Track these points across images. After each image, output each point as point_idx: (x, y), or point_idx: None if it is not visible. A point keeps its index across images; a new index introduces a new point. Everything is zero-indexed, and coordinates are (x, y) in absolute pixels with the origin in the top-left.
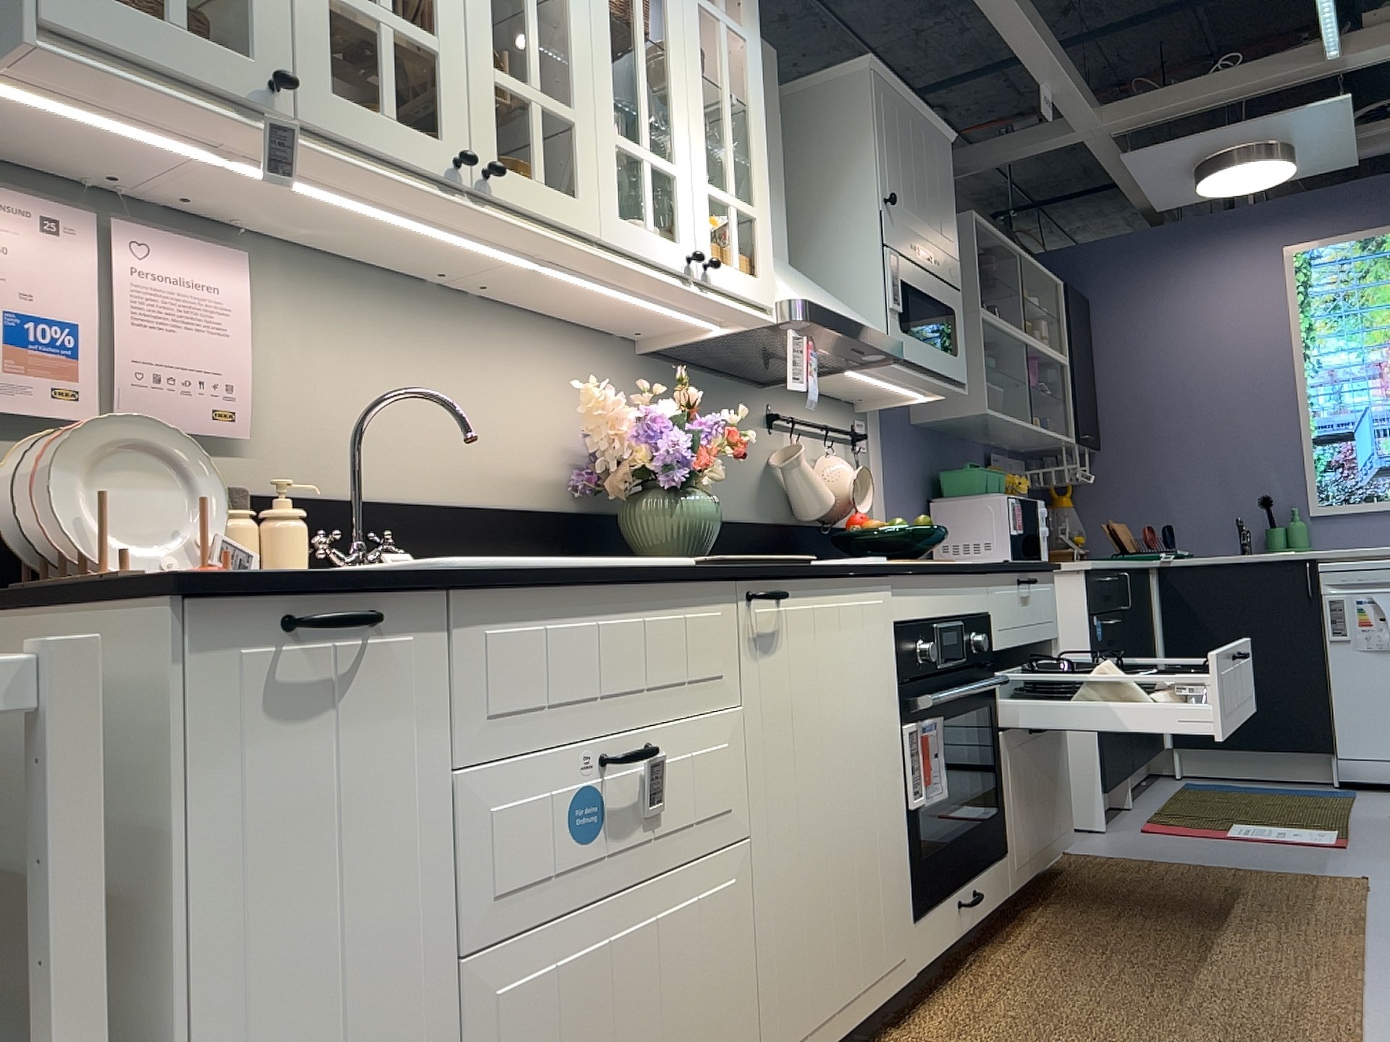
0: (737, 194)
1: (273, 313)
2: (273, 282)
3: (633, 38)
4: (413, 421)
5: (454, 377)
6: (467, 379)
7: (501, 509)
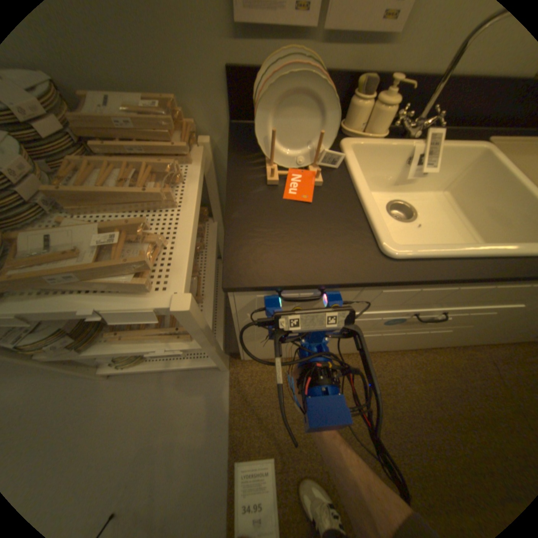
0: None
1: None
2: None
3: None
4: None
5: None
6: None
7: None
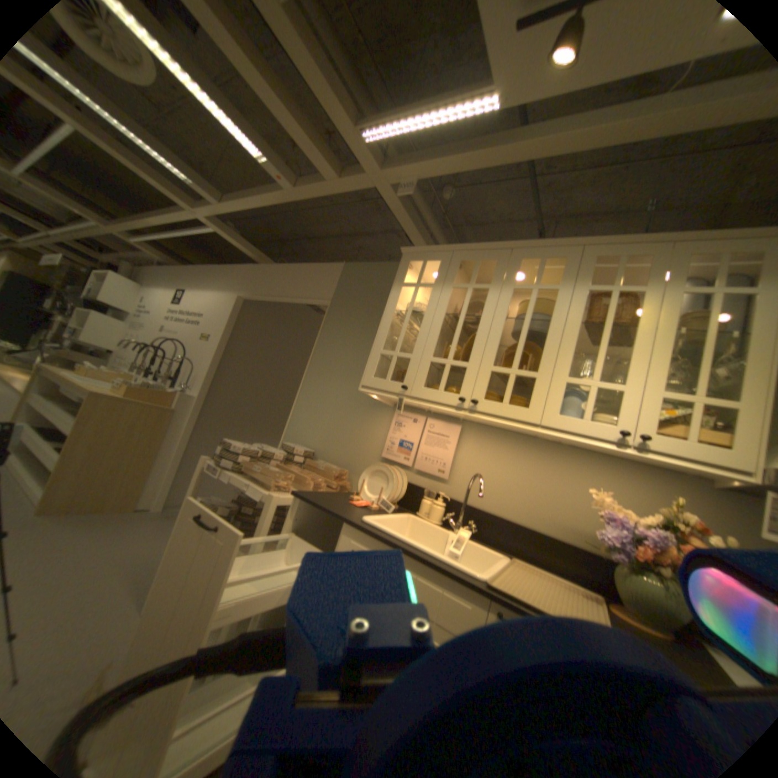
0: (708, 395)
1: (469, 444)
2: (472, 436)
3: (610, 328)
4: (516, 489)
5: (544, 476)
6: (552, 479)
7: (556, 539)
